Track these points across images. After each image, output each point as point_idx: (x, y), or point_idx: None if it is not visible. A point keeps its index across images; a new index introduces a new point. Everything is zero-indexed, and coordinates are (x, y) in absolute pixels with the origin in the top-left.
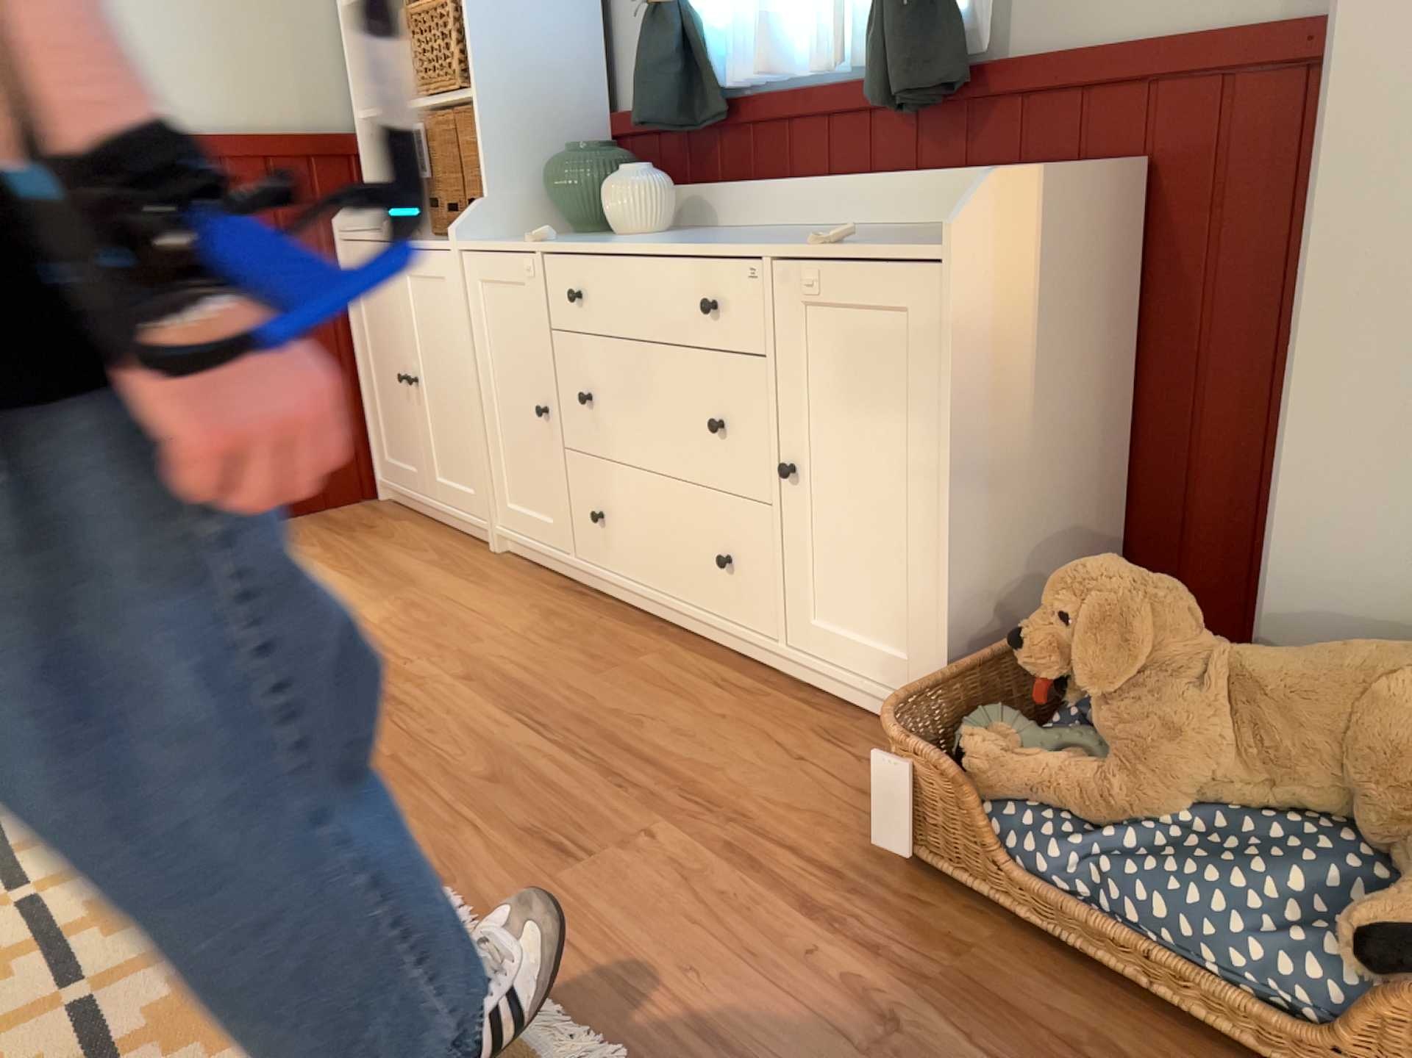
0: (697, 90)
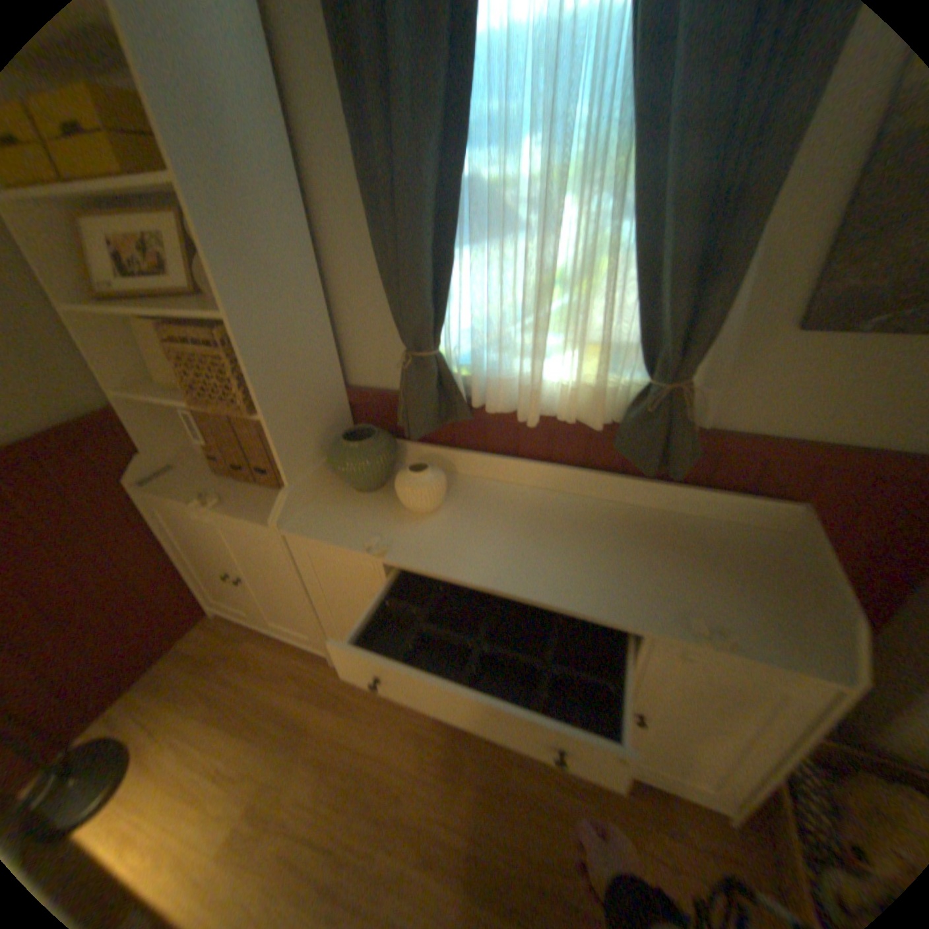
0: (444, 398)
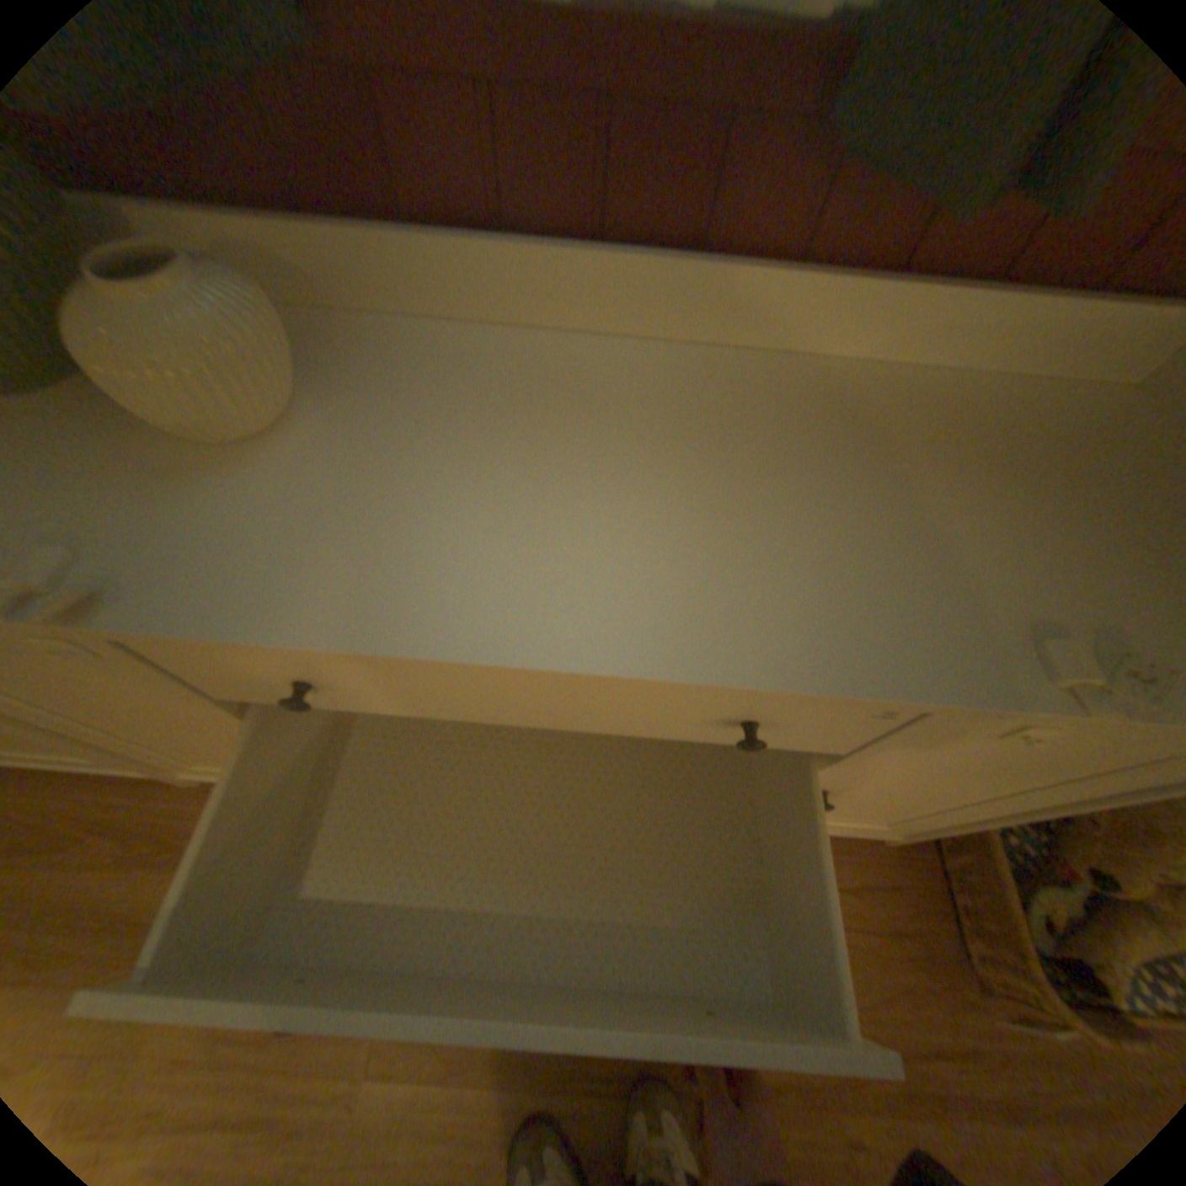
0: None
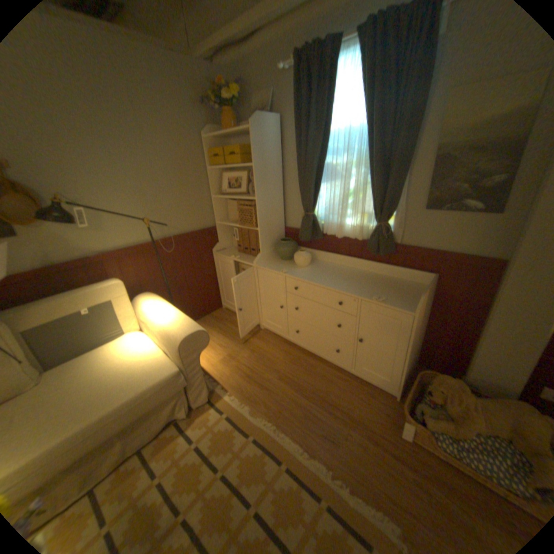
0: (315, 230)
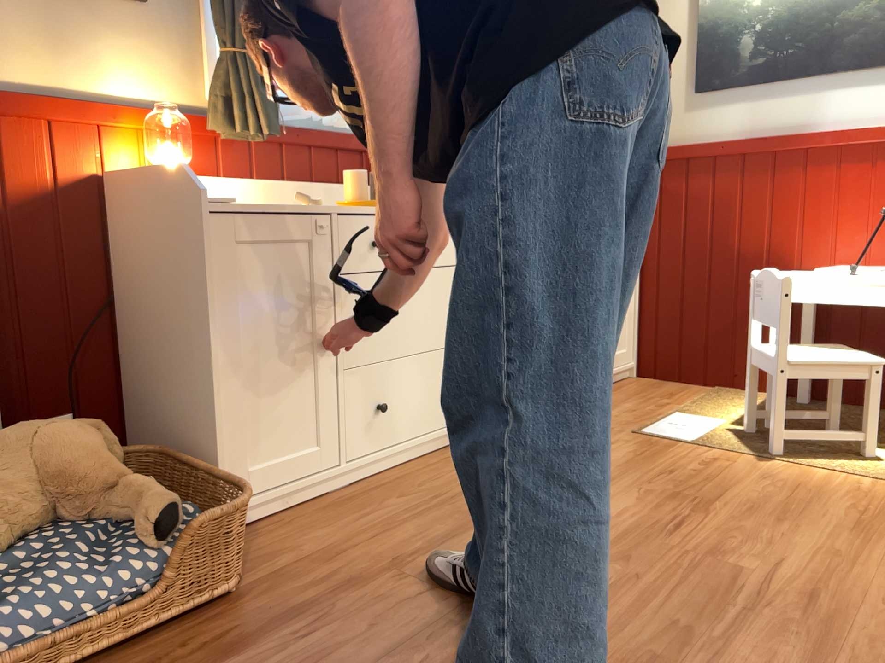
0: None
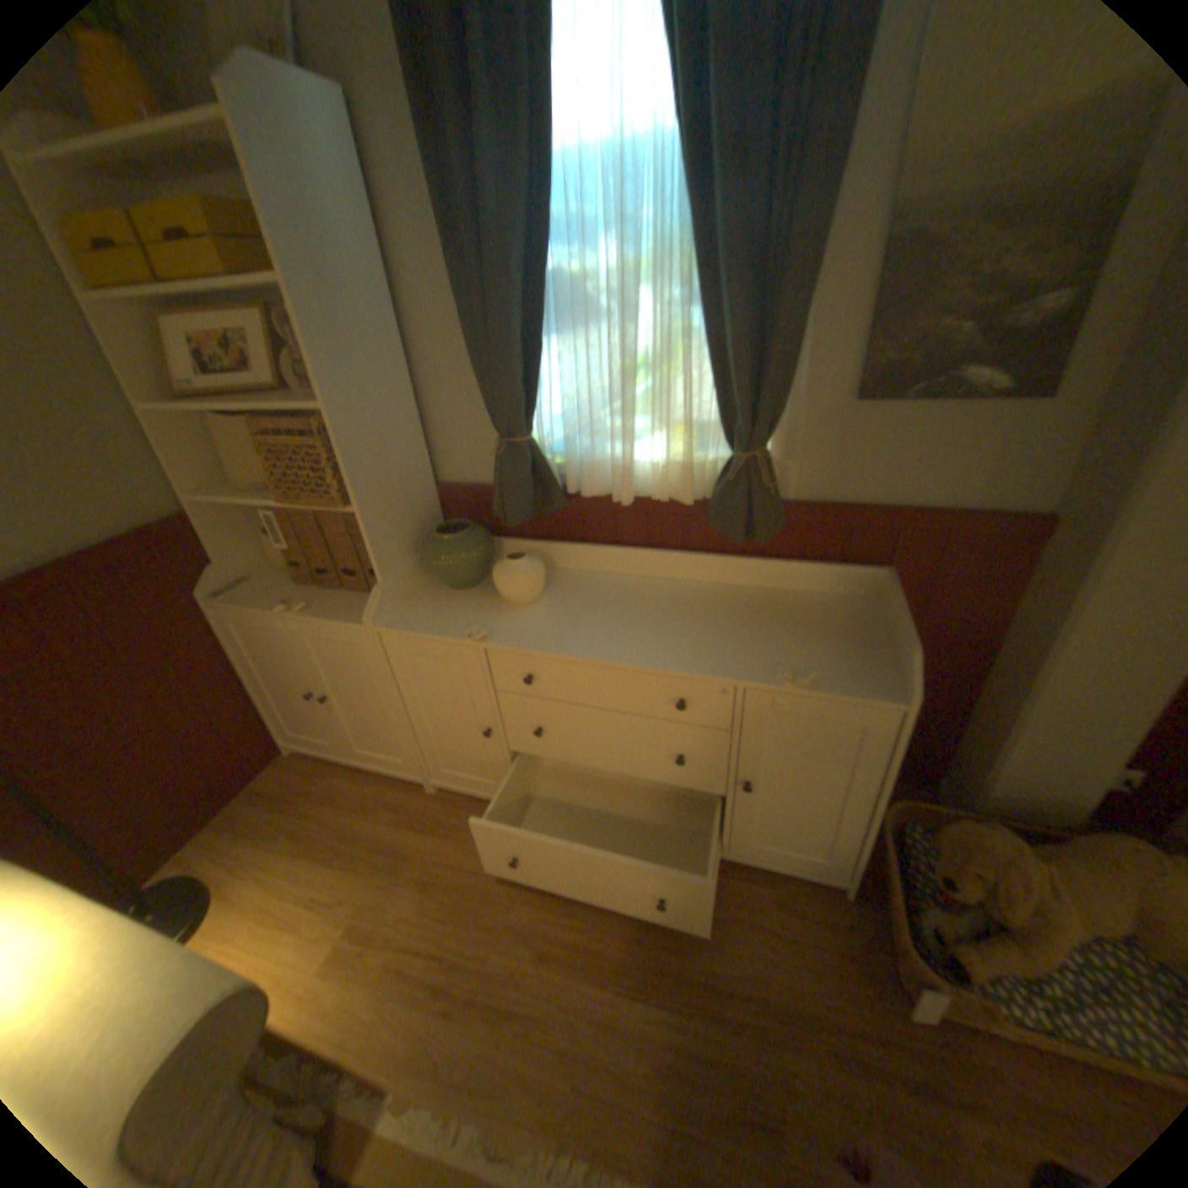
0: (539, 487)
